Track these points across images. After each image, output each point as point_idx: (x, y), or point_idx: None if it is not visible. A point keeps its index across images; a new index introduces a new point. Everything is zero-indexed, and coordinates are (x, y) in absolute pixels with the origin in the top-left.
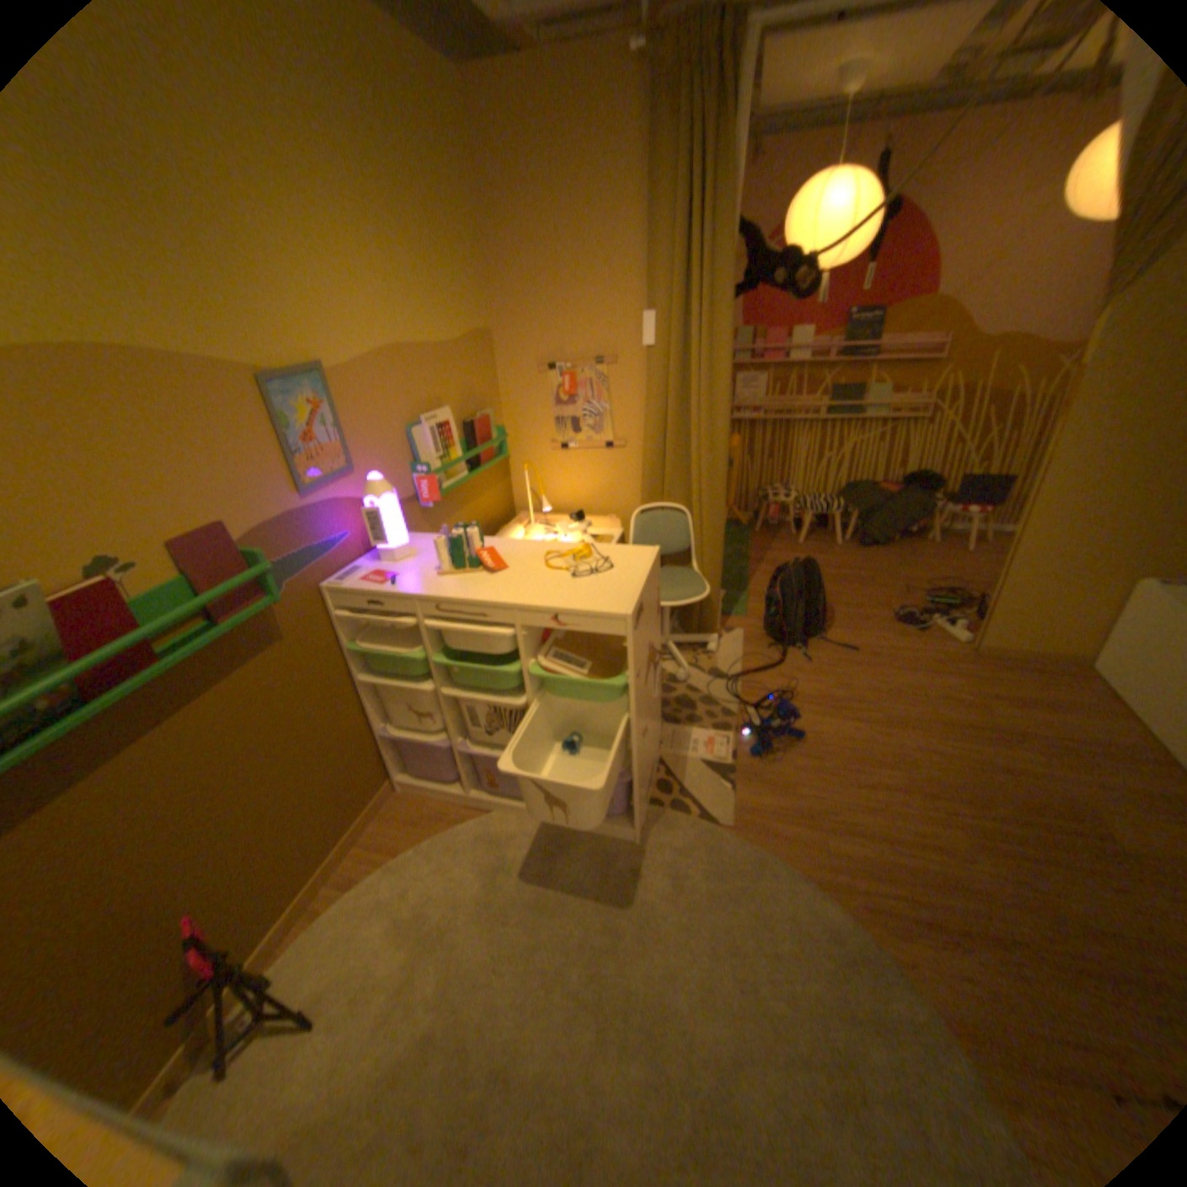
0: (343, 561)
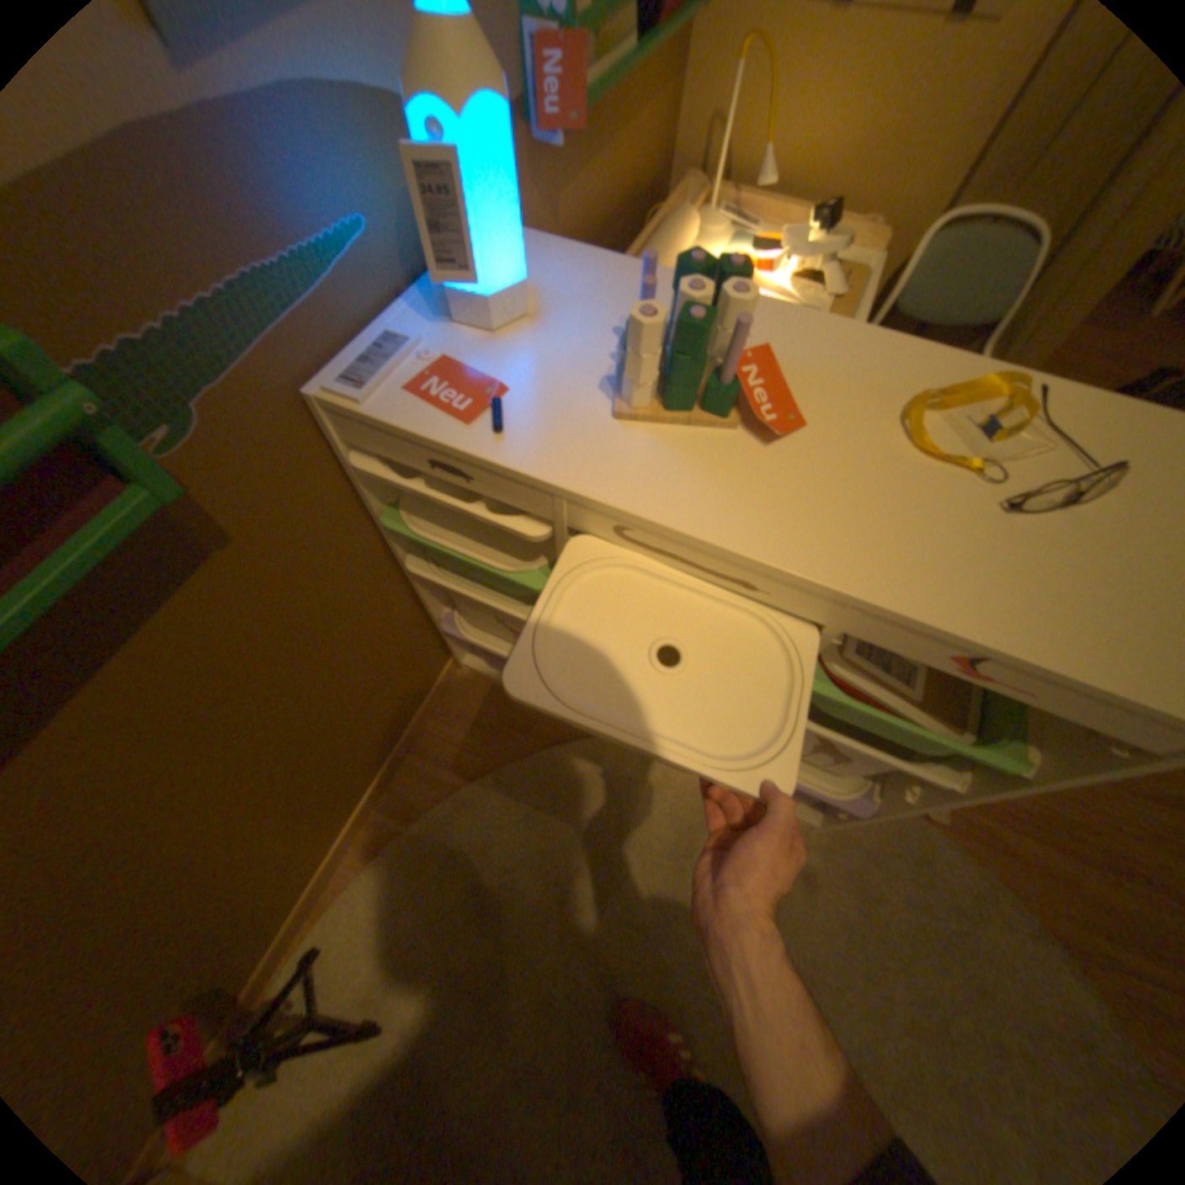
0: (354, 309)
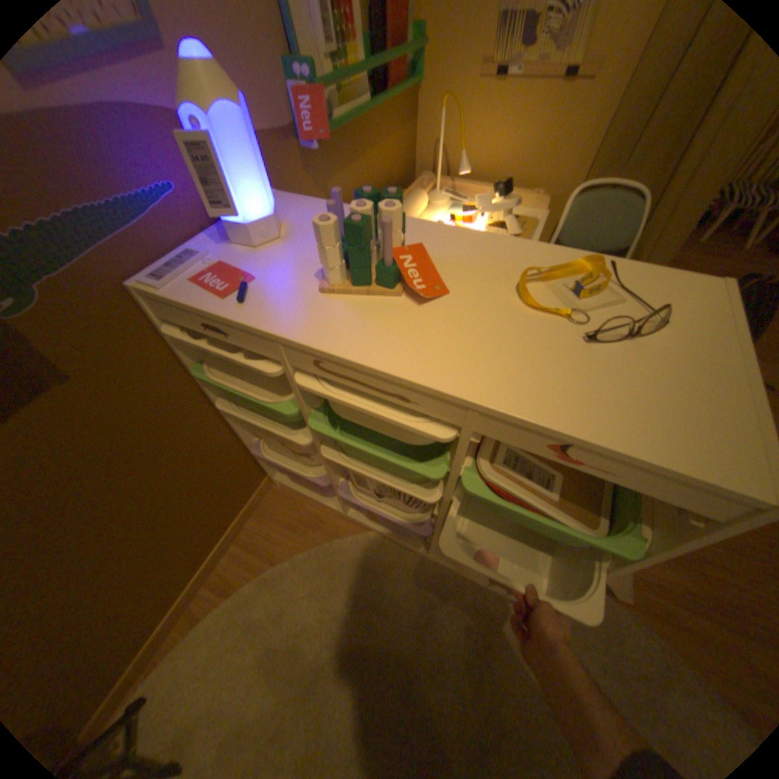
0: (169, 237)
